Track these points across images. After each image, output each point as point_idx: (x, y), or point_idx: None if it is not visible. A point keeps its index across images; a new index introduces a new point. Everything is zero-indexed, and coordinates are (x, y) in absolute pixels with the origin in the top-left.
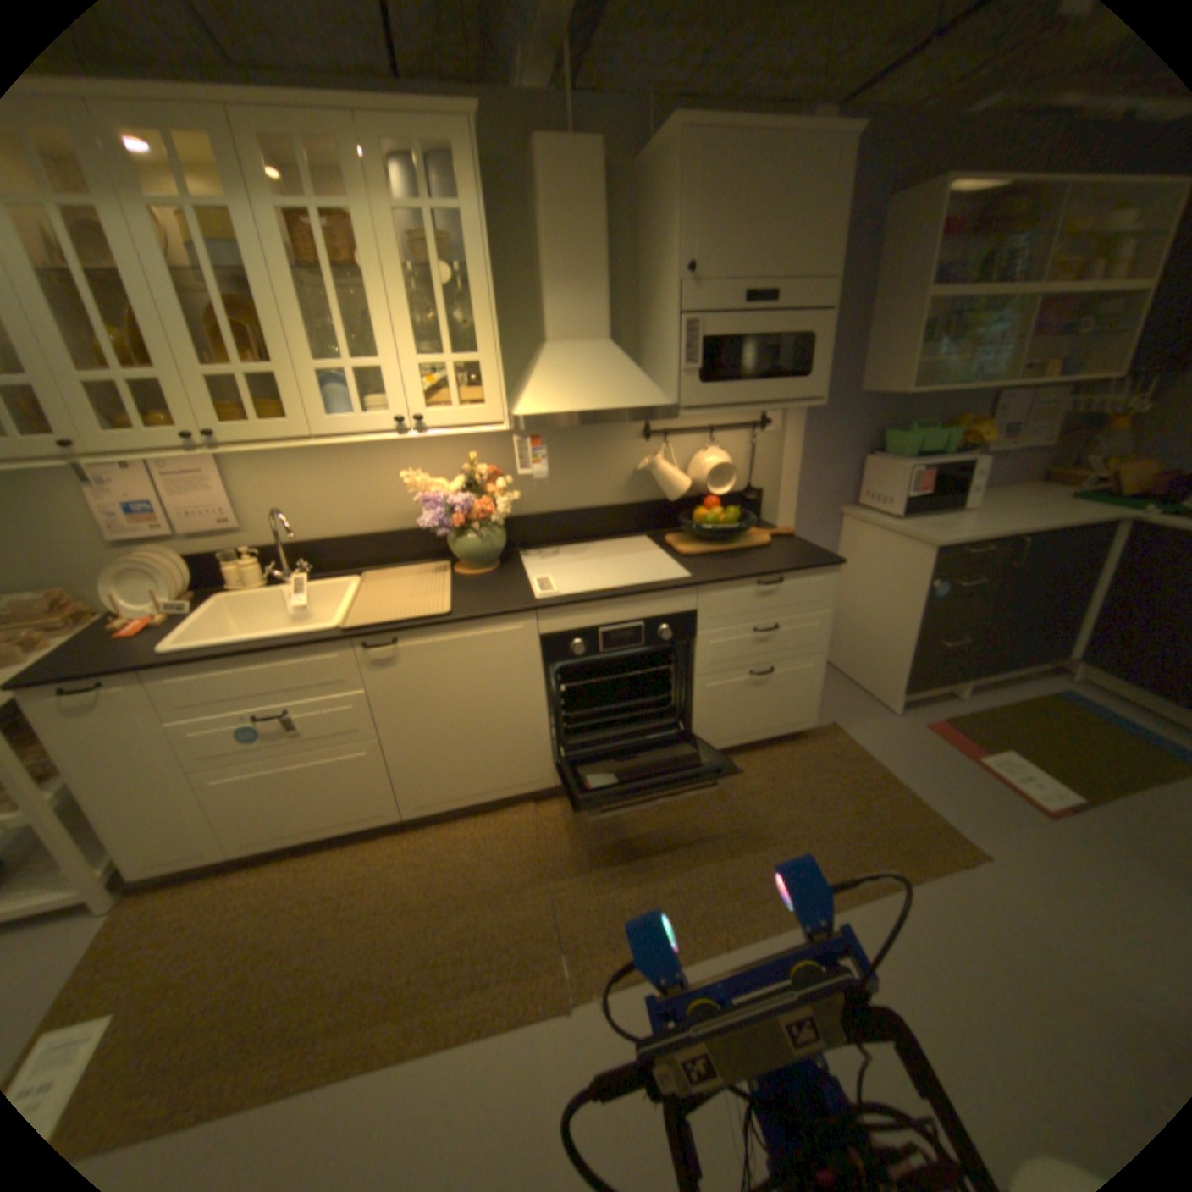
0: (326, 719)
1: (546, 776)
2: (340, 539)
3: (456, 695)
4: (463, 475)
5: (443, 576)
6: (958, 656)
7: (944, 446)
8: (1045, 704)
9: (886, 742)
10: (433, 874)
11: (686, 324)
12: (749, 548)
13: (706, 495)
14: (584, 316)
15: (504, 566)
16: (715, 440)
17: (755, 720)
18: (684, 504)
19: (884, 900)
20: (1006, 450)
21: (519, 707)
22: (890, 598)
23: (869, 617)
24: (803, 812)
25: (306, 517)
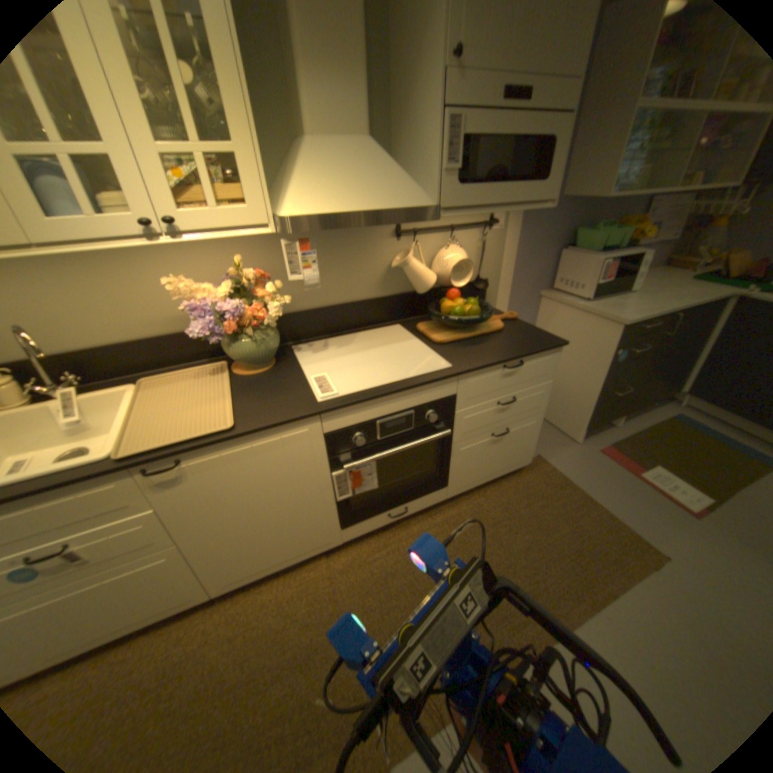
0: (111, 543)
1: (333, 539)
2: (104, 347)
3: (246, 497)
4: (227, 279)
5: (219, 377)
6: (622, 400)
7: (618, 241)
8: (667, 425)
9: (576, 467)
10: (243, 645)
11: (448, 118)
12: (485, 332)
13: (446, 286)
14: (341, 105)
15: (277, 362)
16: (452, 238)
17: (491, 467)
18: (430, 296)
19: (607, 608)
20: (649, 243)
21: (307, 495)
22: (577, 361)
23: (558, 374)
24: (533, 536)
25: (58, 327)
